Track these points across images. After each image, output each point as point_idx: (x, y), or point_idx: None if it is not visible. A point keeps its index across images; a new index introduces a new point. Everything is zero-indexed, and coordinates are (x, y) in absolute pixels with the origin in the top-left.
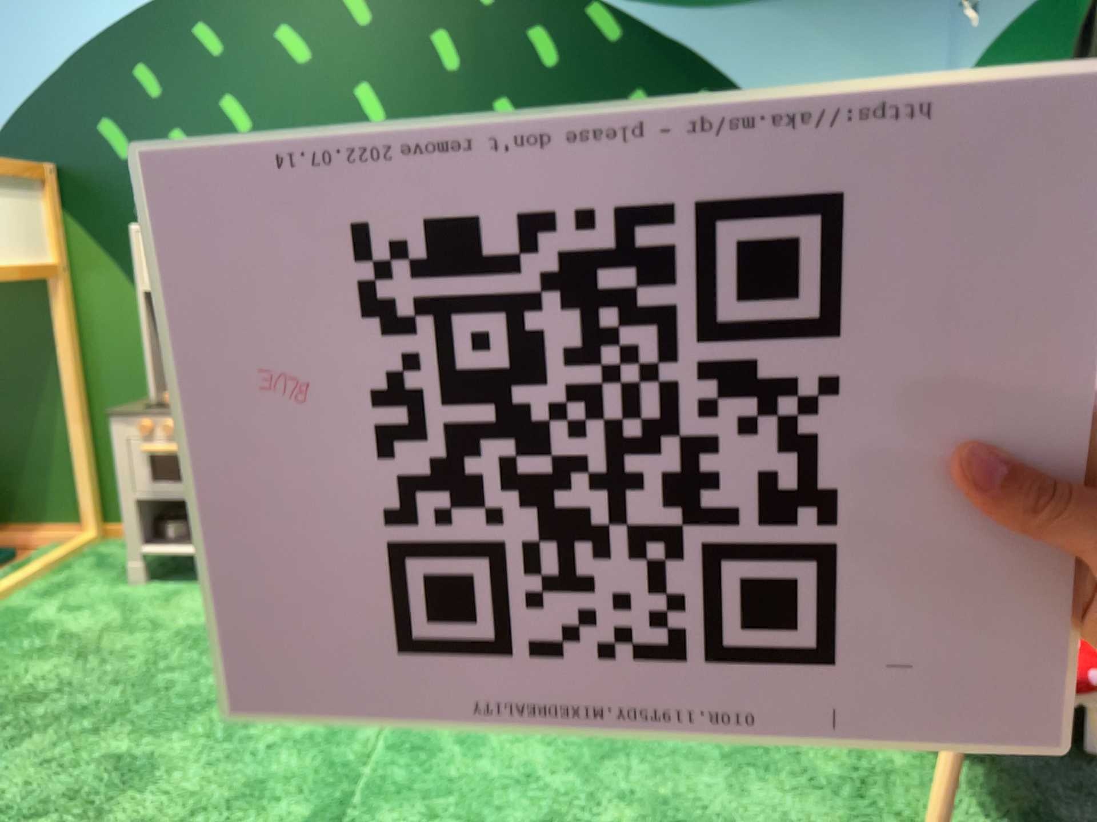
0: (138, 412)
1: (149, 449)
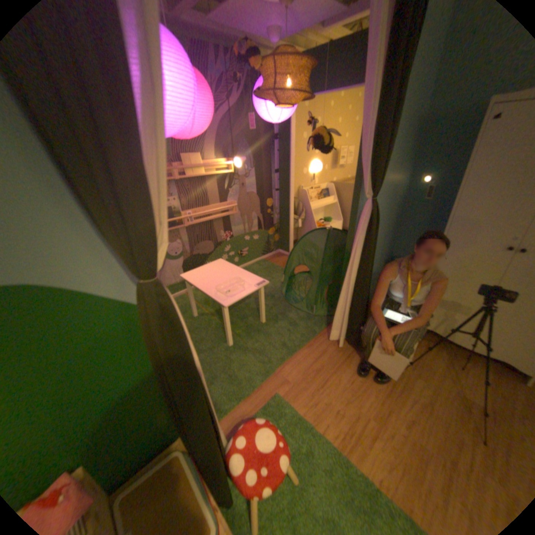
0: None
1: None
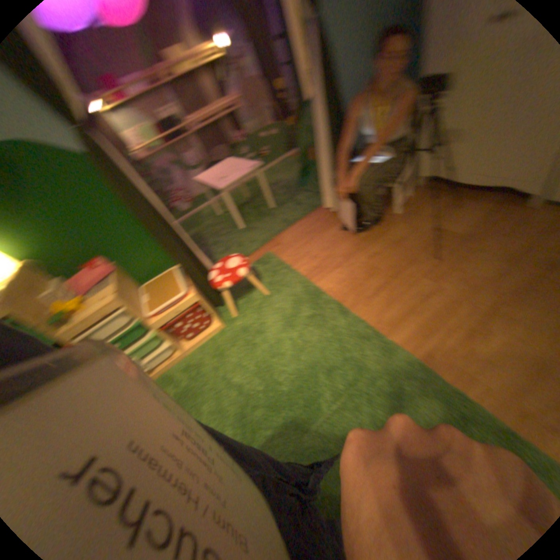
0: None
1: None
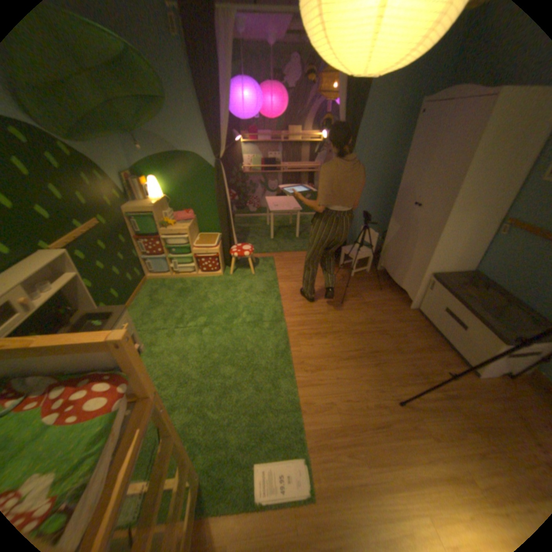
0: None
1: None
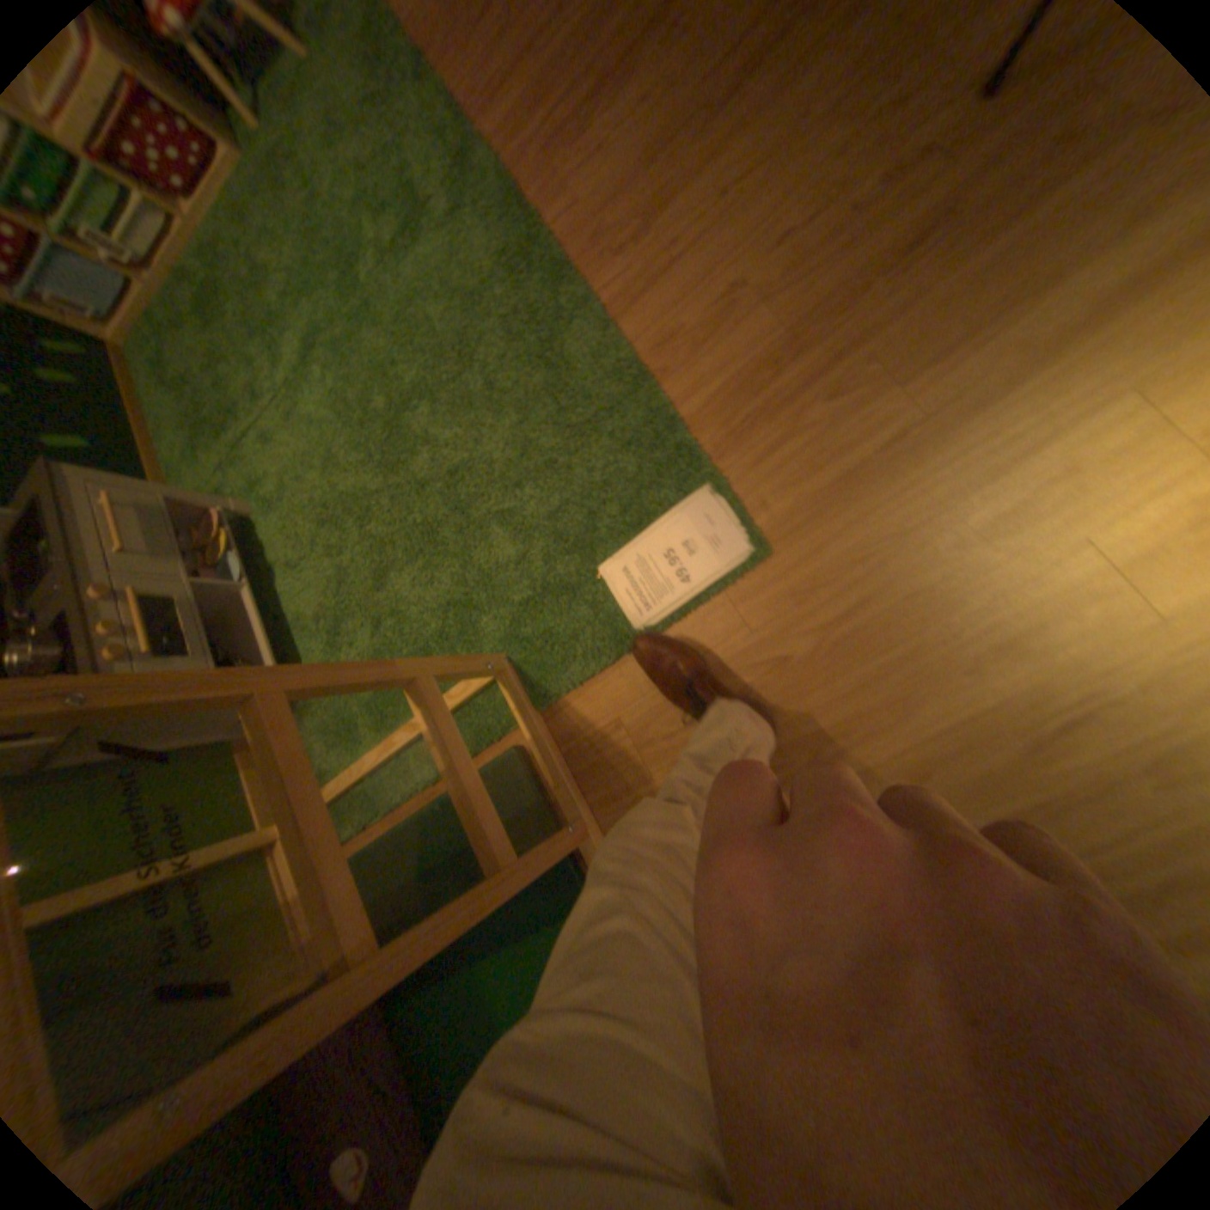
0: (84, 659)
1: (139, 638)
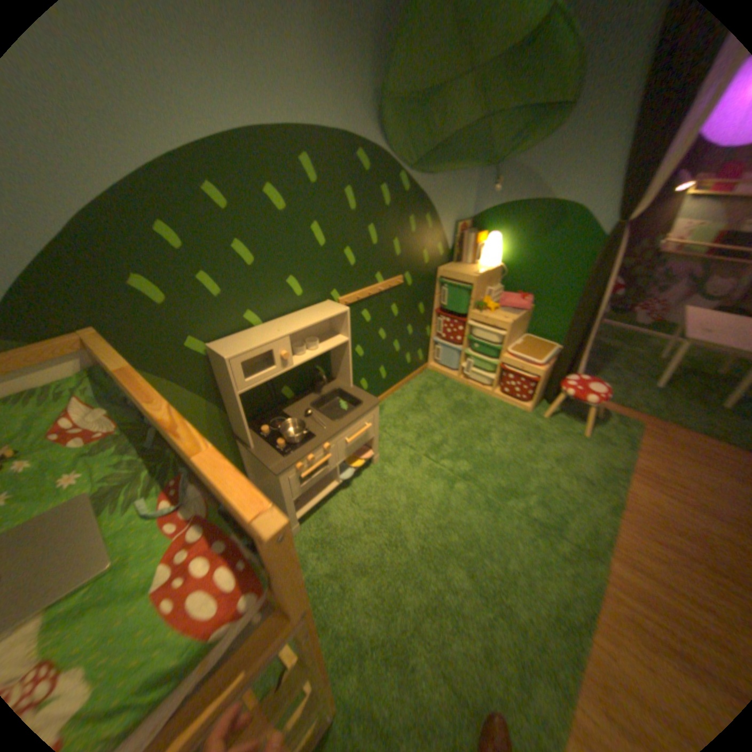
0: (293, 461)
1: (306, 473)
